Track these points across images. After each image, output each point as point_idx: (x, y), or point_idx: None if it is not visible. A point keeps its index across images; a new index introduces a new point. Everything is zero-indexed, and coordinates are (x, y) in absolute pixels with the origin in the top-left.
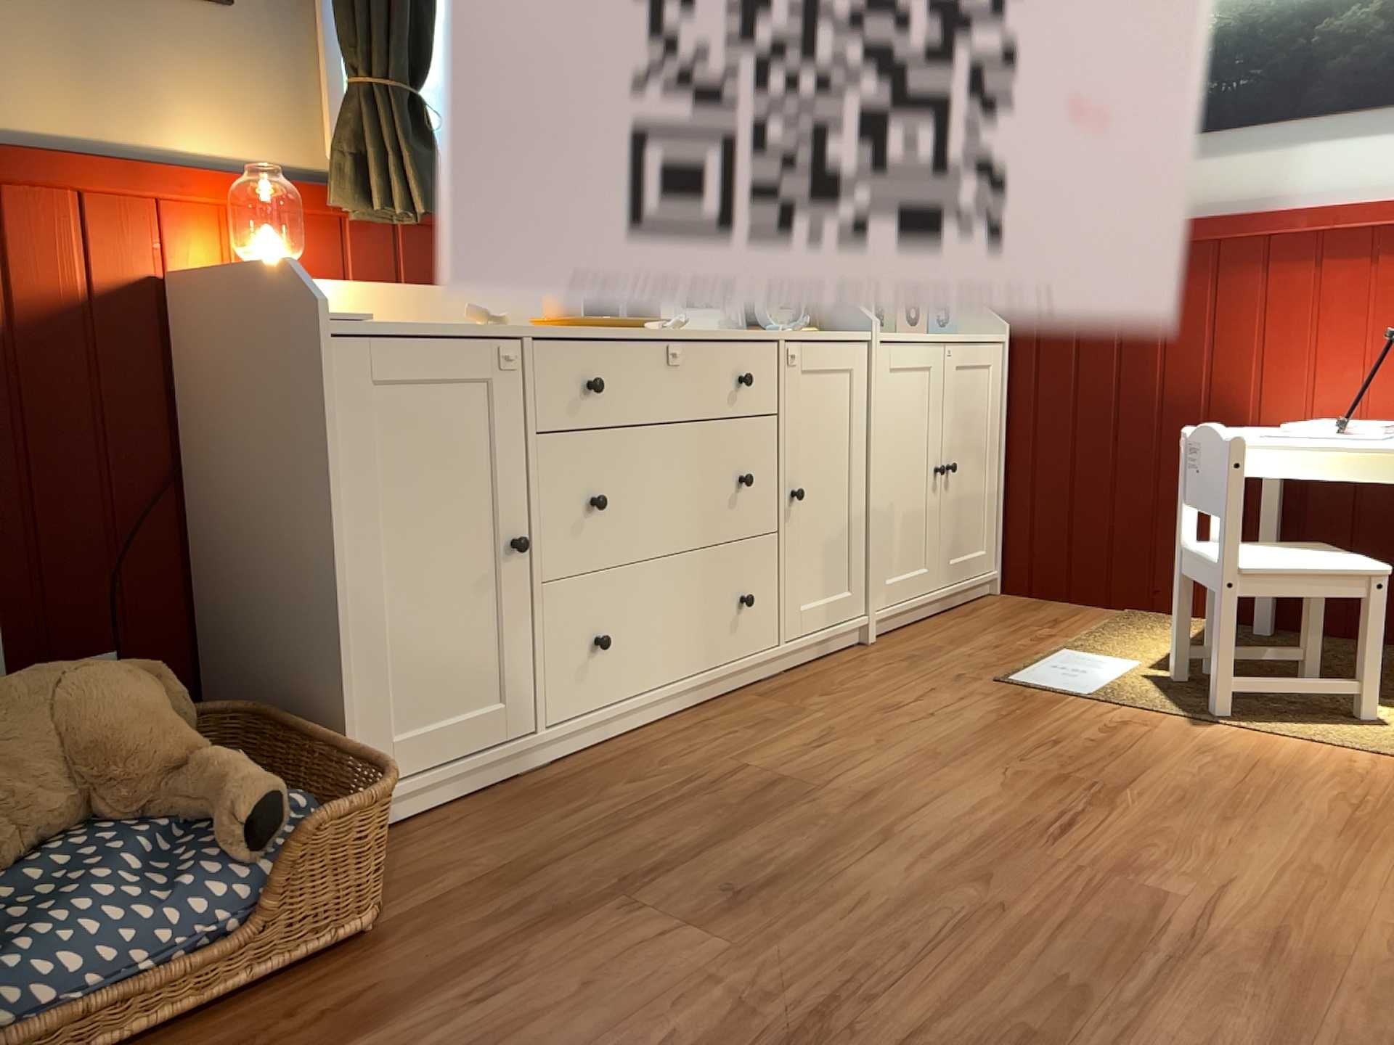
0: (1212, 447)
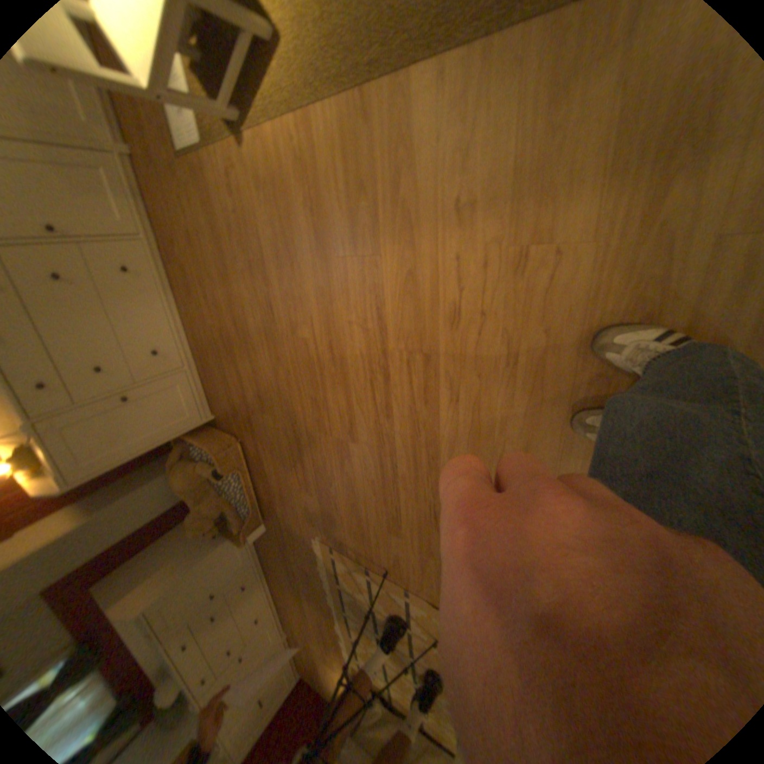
0: None
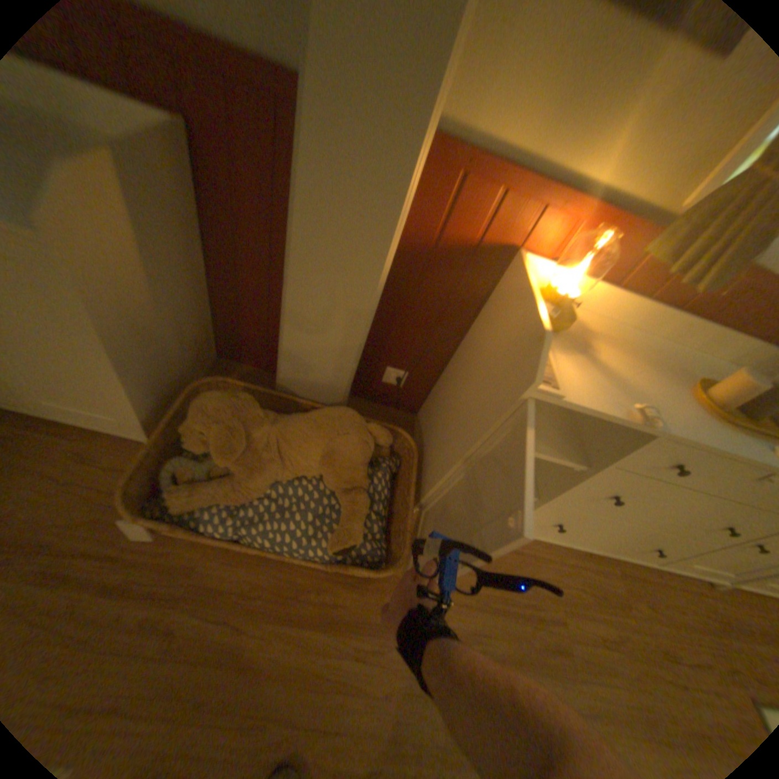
0: None
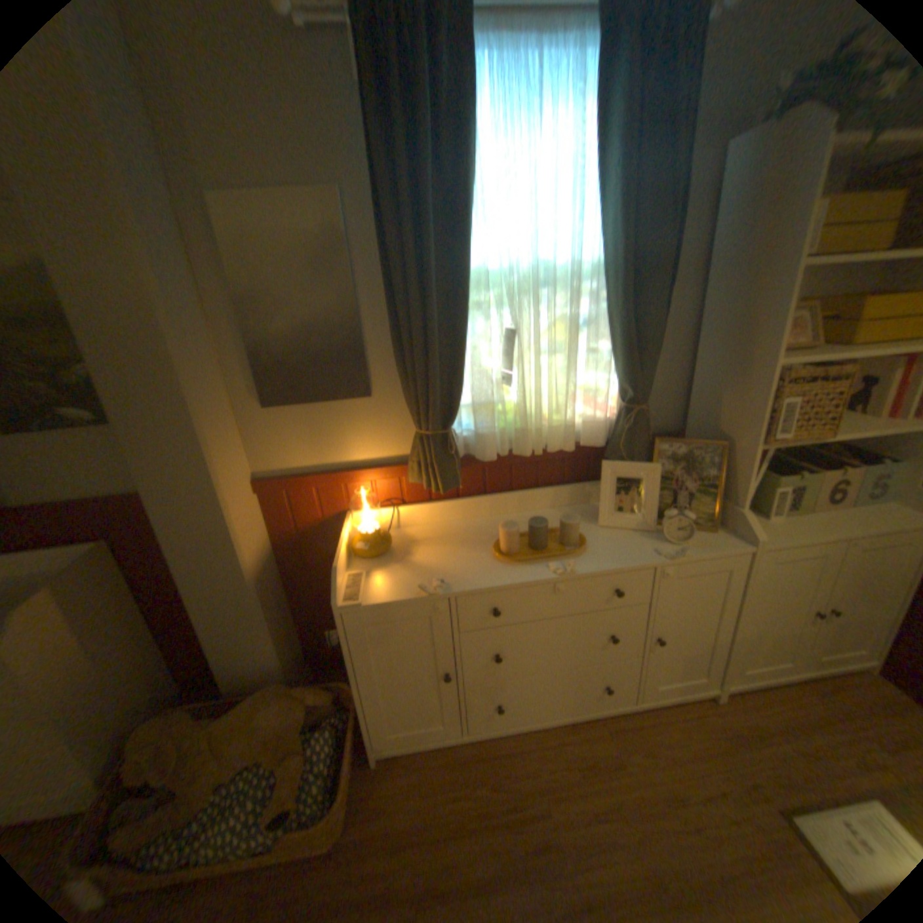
0: None
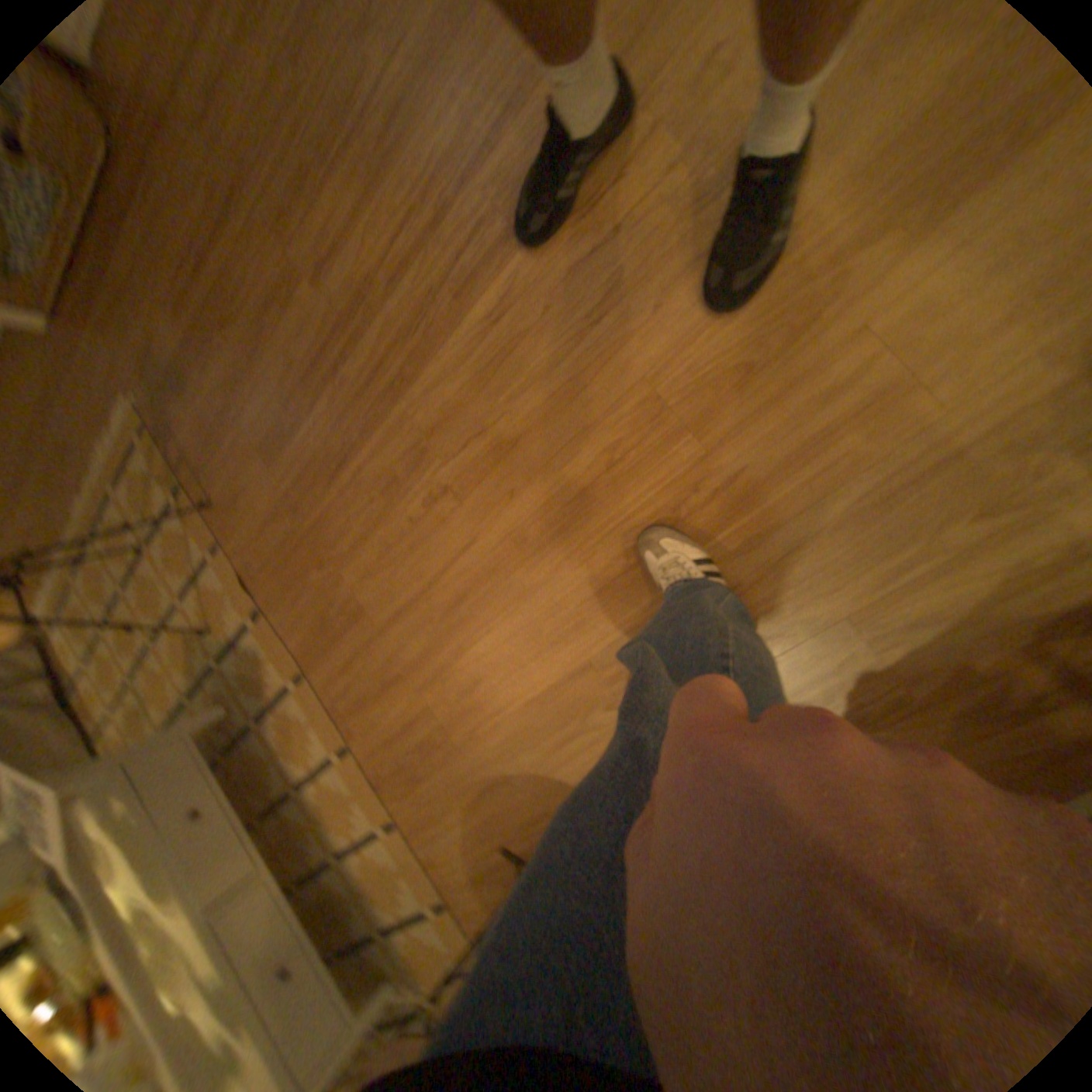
0: None
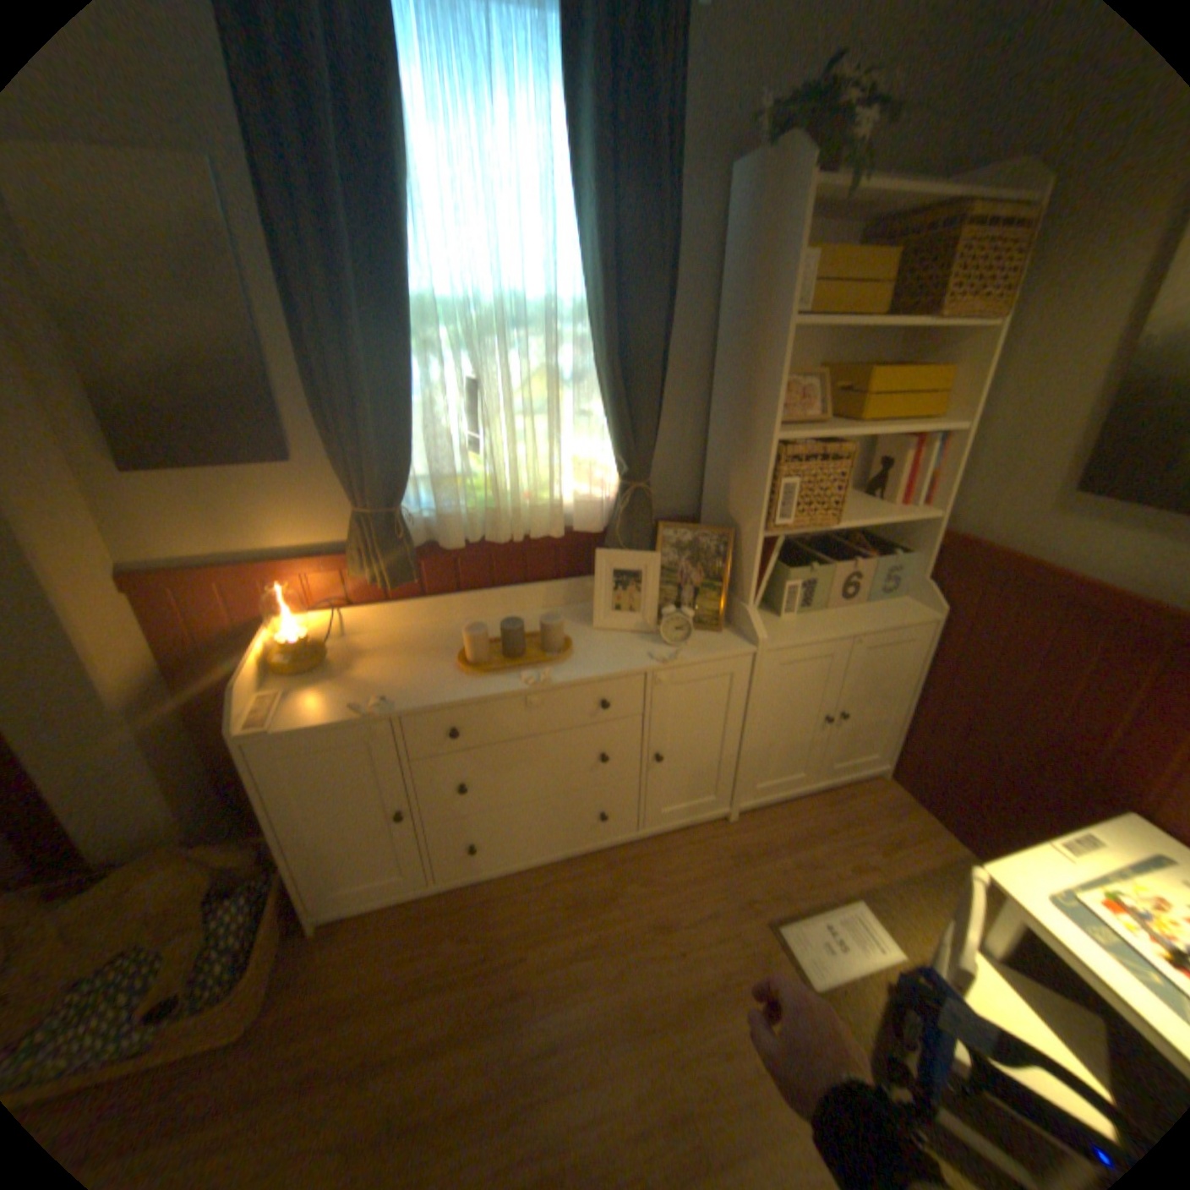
0: (967, 933)
